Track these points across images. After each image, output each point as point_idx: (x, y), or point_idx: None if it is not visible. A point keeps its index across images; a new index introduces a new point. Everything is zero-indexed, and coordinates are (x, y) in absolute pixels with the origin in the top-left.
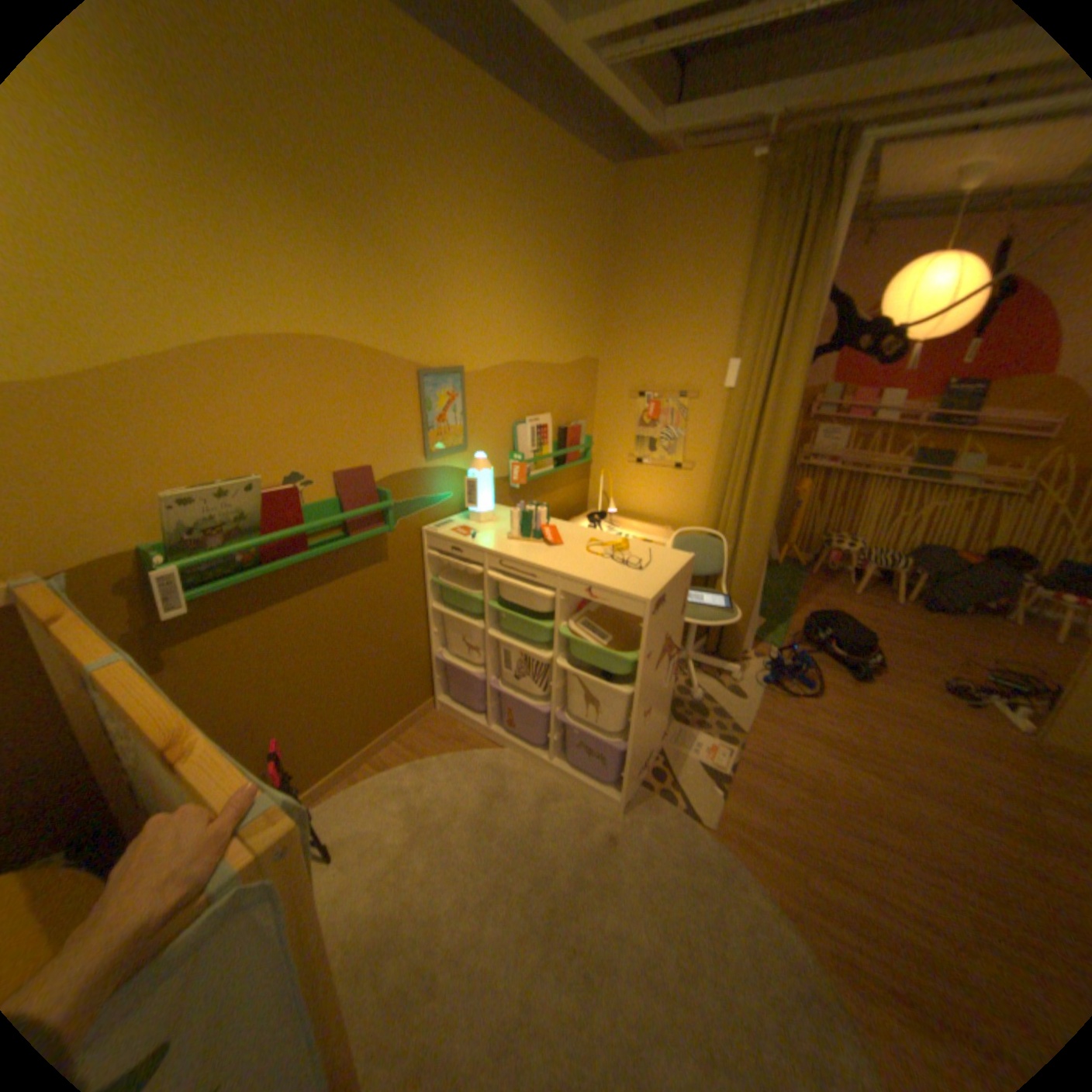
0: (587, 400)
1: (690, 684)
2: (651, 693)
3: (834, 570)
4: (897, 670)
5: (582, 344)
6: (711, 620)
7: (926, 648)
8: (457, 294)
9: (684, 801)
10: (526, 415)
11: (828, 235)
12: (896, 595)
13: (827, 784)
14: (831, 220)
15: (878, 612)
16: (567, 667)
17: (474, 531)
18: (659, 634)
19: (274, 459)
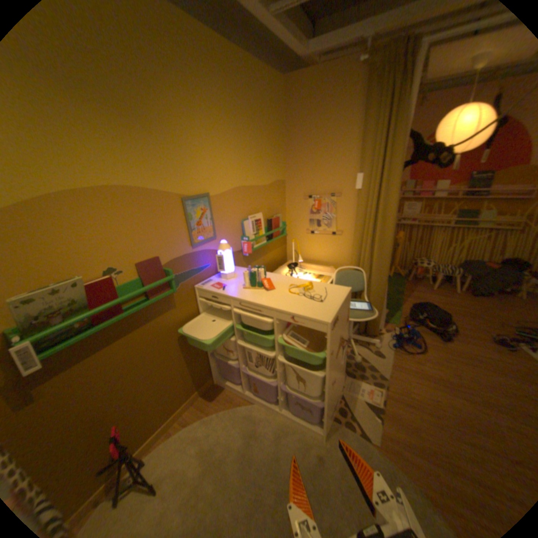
0: (281, 202)
1: (354, 353)
2: (335, 372)
3: (420, 277)
4: (465, 332)
5: (276, 173)
6: (362, 318)
7: (478, 318)
8: (201, 152)
9: (359, 429)
10: (249, 214)
11: (408, 98)
12: (455, 289)
13: (439, 409)
14: (409, 90)
15: (448, 299)
16: (285, 359)
17: (225, 285)
18: (337, 339)
19: (95, 261)
